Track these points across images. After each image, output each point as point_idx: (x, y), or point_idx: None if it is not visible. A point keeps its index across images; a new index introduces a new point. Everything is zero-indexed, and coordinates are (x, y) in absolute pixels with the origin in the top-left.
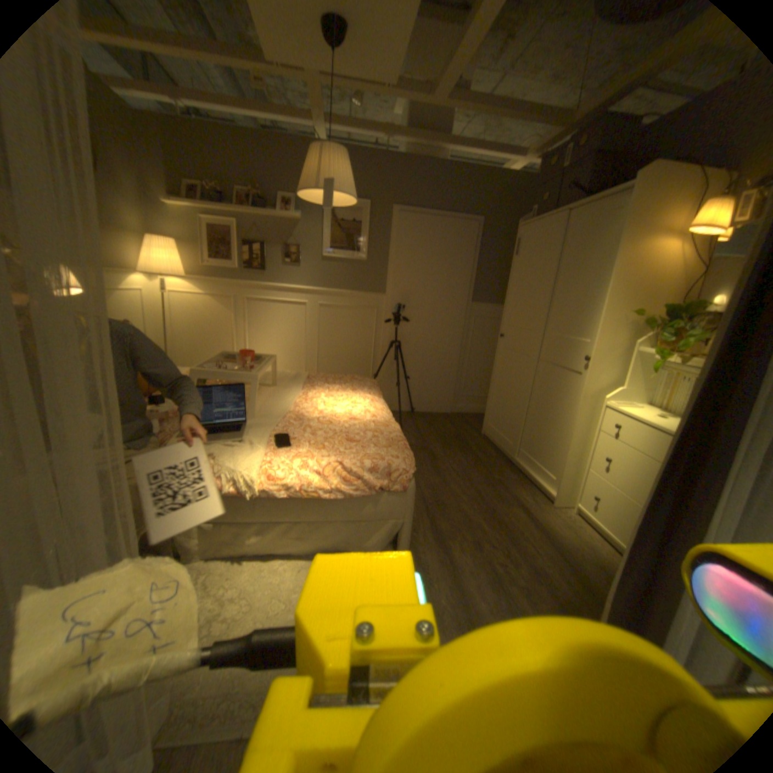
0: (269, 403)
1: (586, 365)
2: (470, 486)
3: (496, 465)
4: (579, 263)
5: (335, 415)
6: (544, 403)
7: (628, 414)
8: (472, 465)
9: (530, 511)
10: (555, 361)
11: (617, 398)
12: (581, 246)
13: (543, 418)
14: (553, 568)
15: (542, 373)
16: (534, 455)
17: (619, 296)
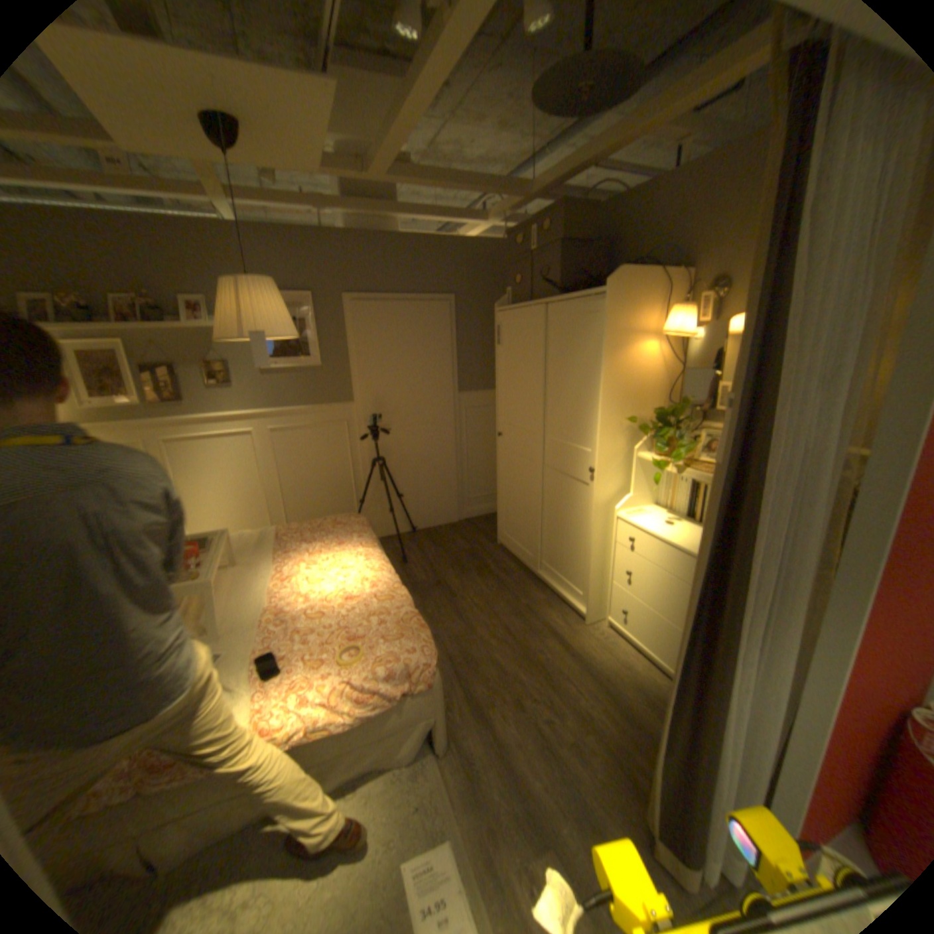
0: (235, 606)
1: (591, 476)
2: (498, 623)
3: (520, 585)
4: (565, 365)
5: (326, 602)
6: (556, 513)
7: (638, 526)
8: (495, 592)
9: (563, 638)
10: (559, 469)
11: (626, 507)
12: (563, 346)
13: (558, 528)
14: (597, 708)
15: (549, 480)
16: (556, 568)
17: (610, 406)
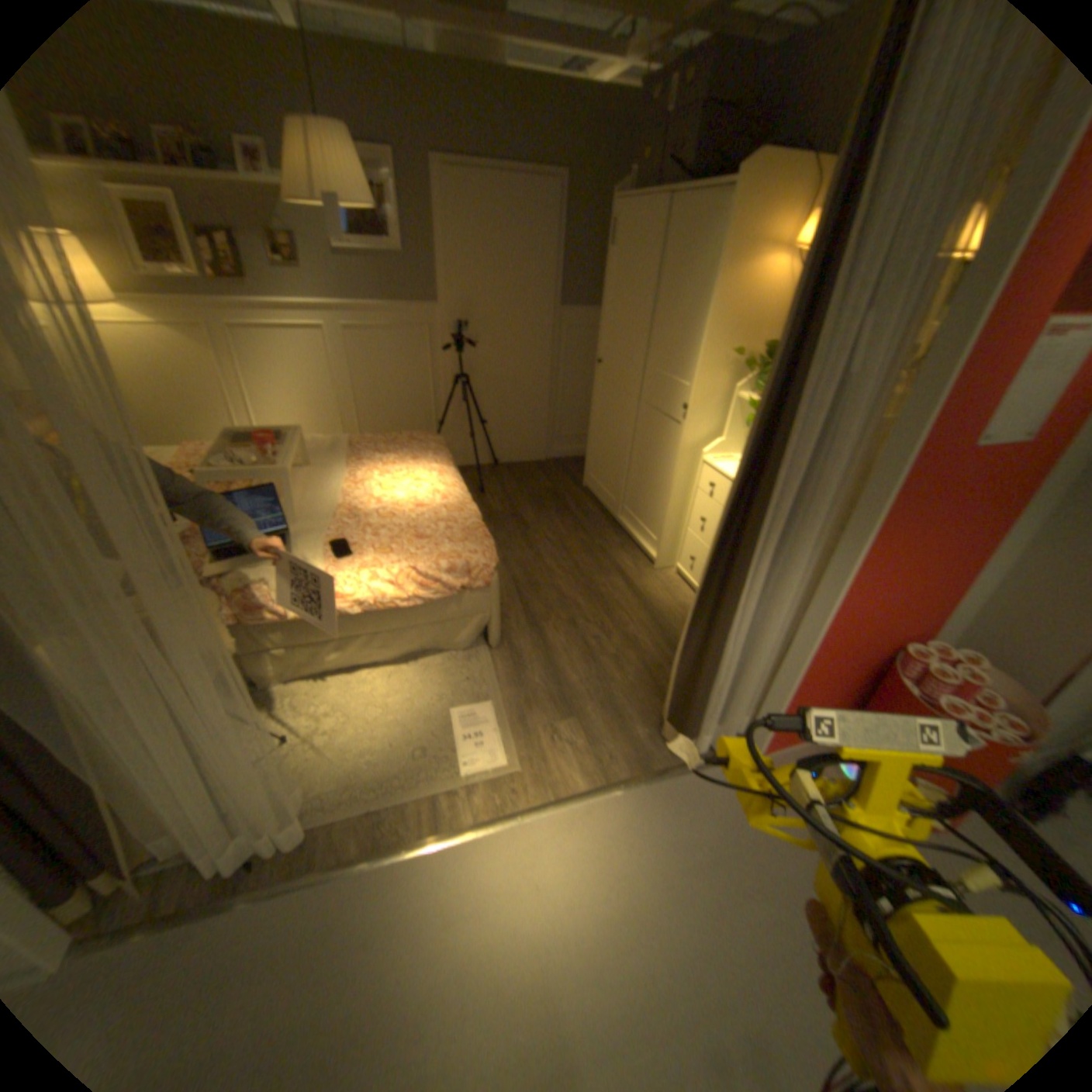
0: (312, 499)
1: (685, 414)
2: (567, 557)
3: (598, 528)
4: (681, 278)
5: (399, 506)
6: (645, 455)
7: (721, 471)
8: (570, 531)
9: (629, 577)
10: (655, 405)
11: (715, 452)
12: (682, 253)
13: (645, 472)
14: (644, 633)
15: (643, 417)
16: (636, 514)
17: (718, 333)
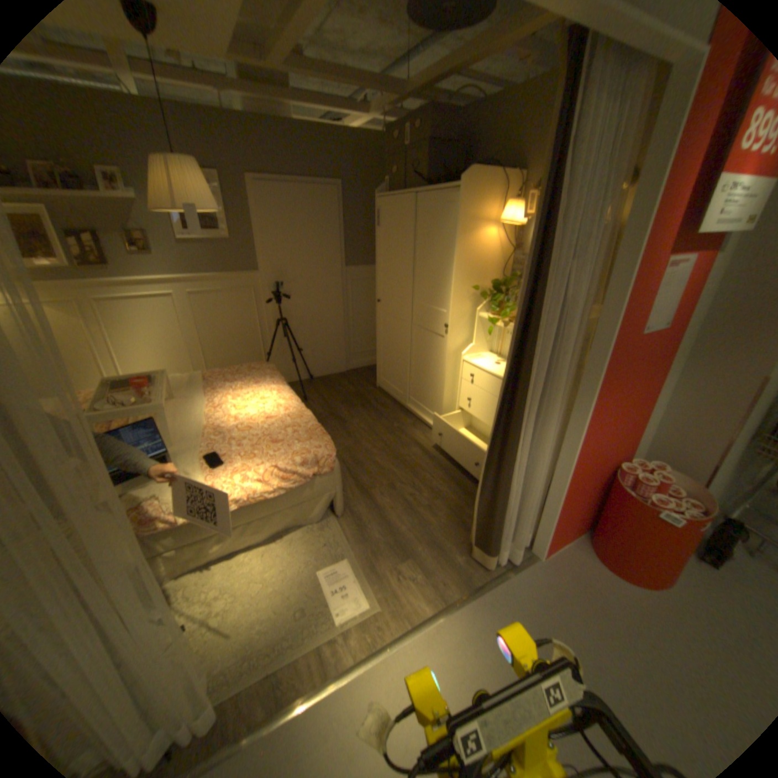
0: (181, 424)
1: (446, 330)
2: (377, 438)
3: (393, 414)
4: (429, 244)
5: (252, 420)
6: (420, 360)
7: (476, 365)
8: (375, 419)
9: (423, 446)
10: (423, 326)
11: (469, 353)
12: (428, 229)
13: (421, 371)
14: (443, 485)
15: (415, 335)
16: (419, 401)
17: (460, 277)
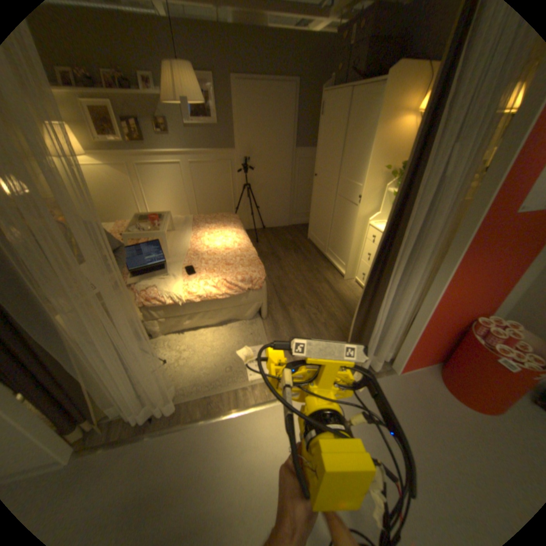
0: (175, 246)
1: (359, 200)
2: (299, 274)
3: (314, 259)
4: (357, 130)
5: (216, 249)
6: (339, 221)
7: (378, 229)
8: (300, 261)
9: (330, 283)
10: (344, 196)
11: (375, 219)
12: (358, 117)
13: (338, 230)
14: (338, 311)
15: (338, 202)
16: (334, 252)
17: (377, 158)
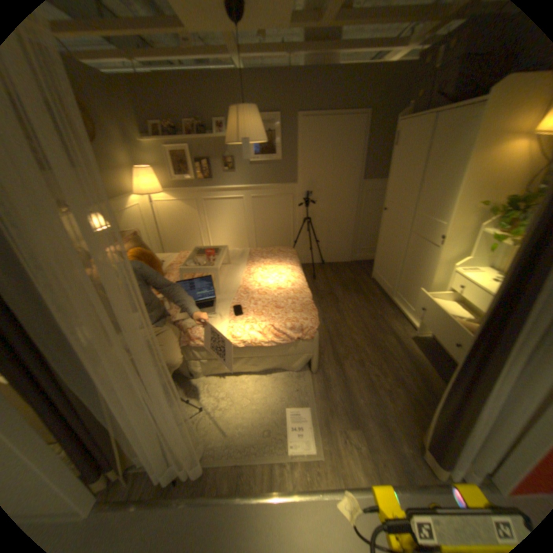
0: (228, 282)
1: (443, 241)
2: (361, 320)
3: (380, 303)
4: (442, 160)
5: (269, 288)
6: (414, 263)
7: (470, 279)
8: (363, 304)
9: (400, 337)
10: (422, 235)
11: (465, 265)
12: (444, 145)
13: (413, 273)
14: (410, 378)
15: (413, 241)
16: (406, 298)
17: (470, 192)
